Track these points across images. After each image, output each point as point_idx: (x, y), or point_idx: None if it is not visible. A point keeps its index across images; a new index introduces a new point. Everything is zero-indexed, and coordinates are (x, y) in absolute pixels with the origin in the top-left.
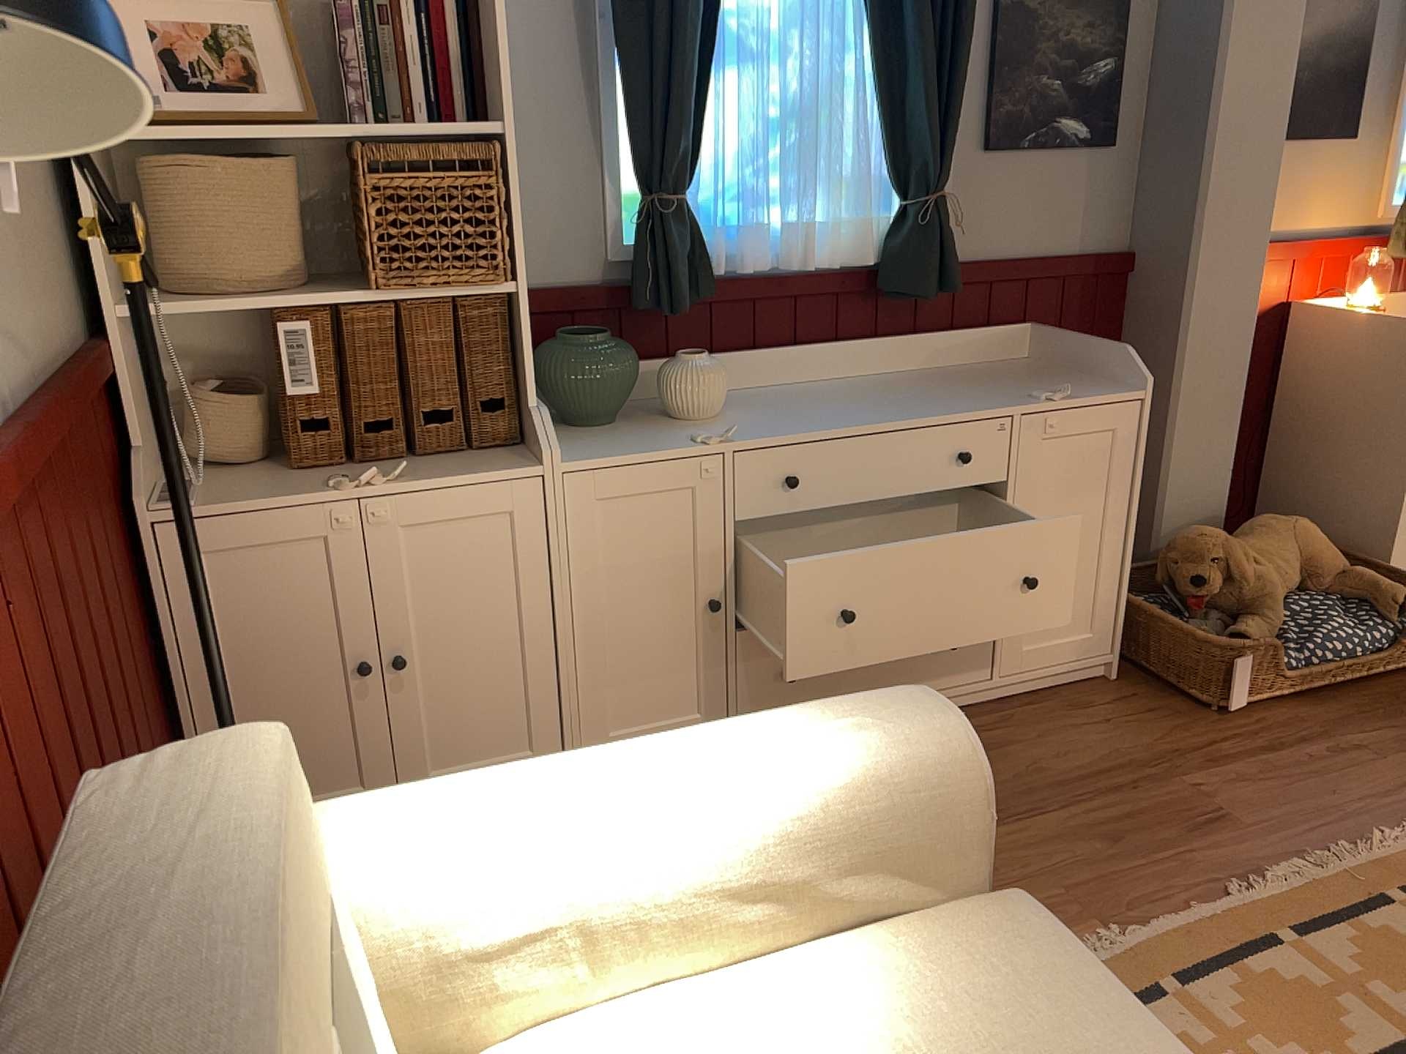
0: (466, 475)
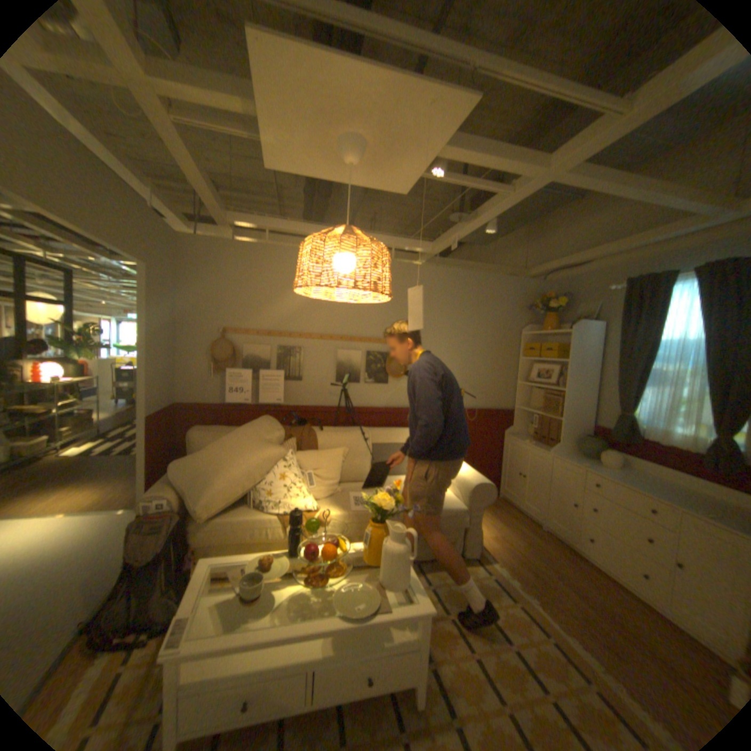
0: (542, 449)
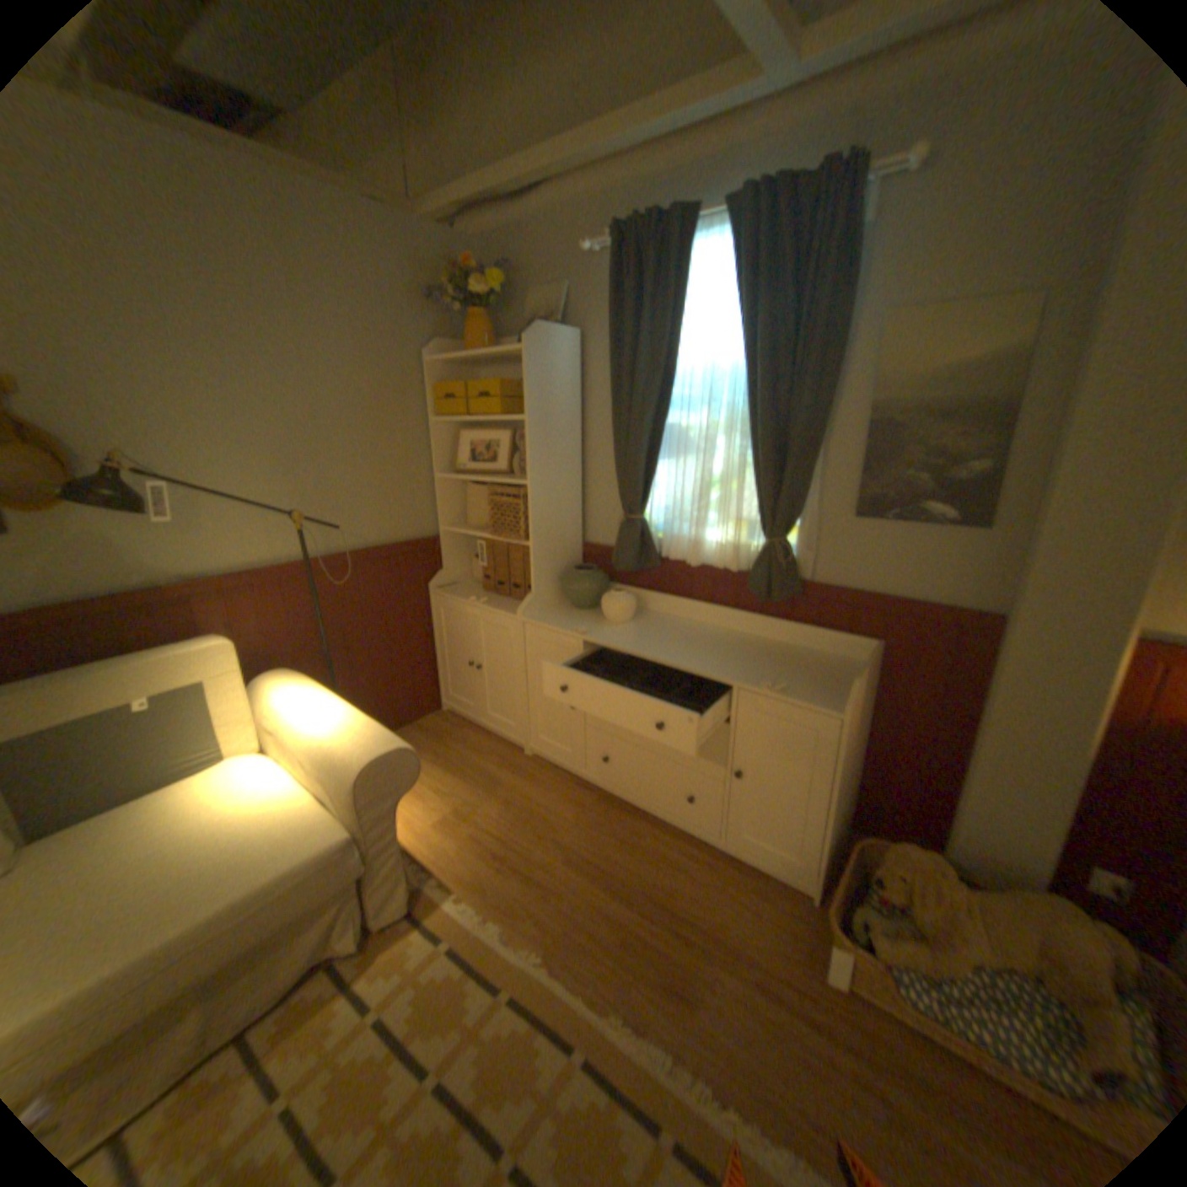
0: (503, 609)
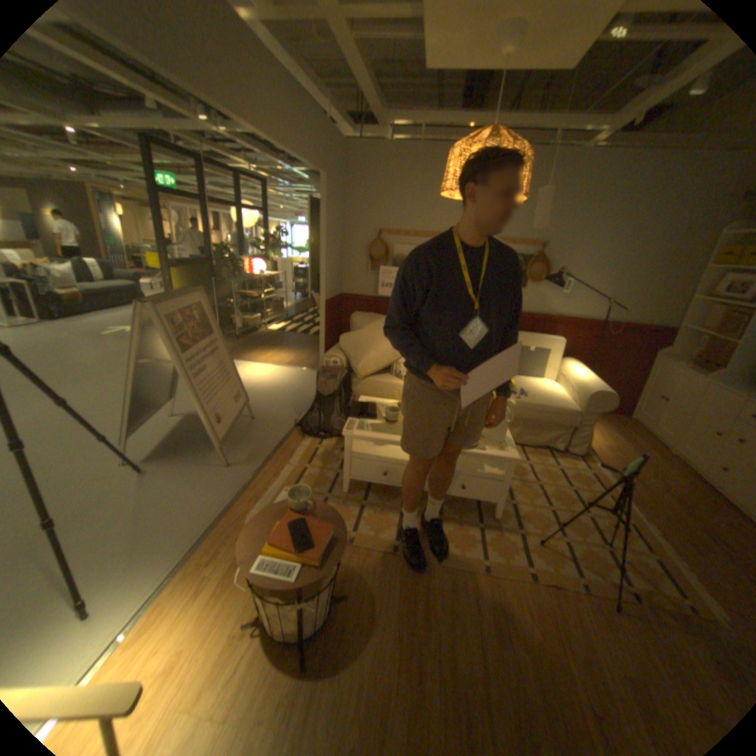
0: (699, 373)
